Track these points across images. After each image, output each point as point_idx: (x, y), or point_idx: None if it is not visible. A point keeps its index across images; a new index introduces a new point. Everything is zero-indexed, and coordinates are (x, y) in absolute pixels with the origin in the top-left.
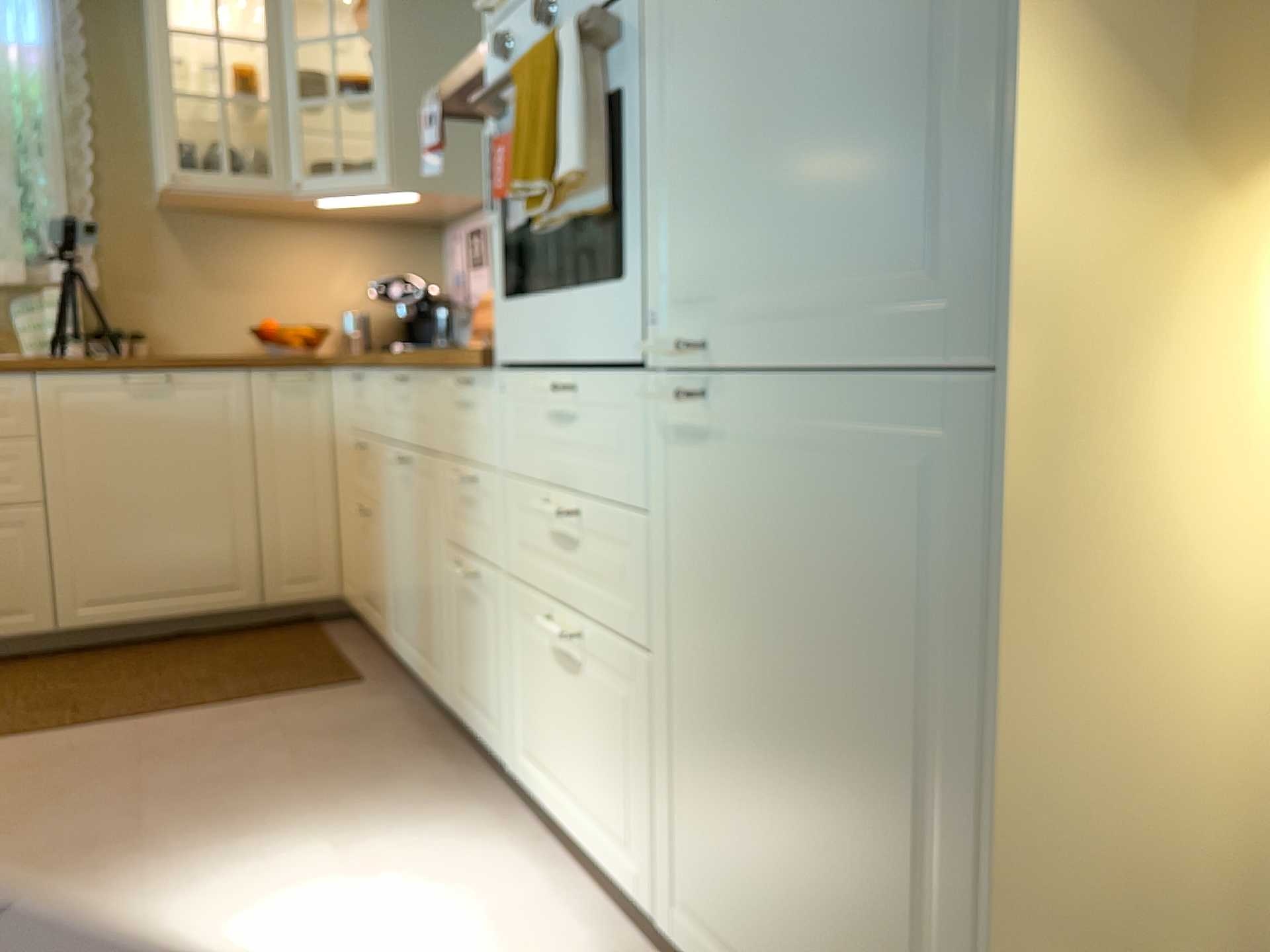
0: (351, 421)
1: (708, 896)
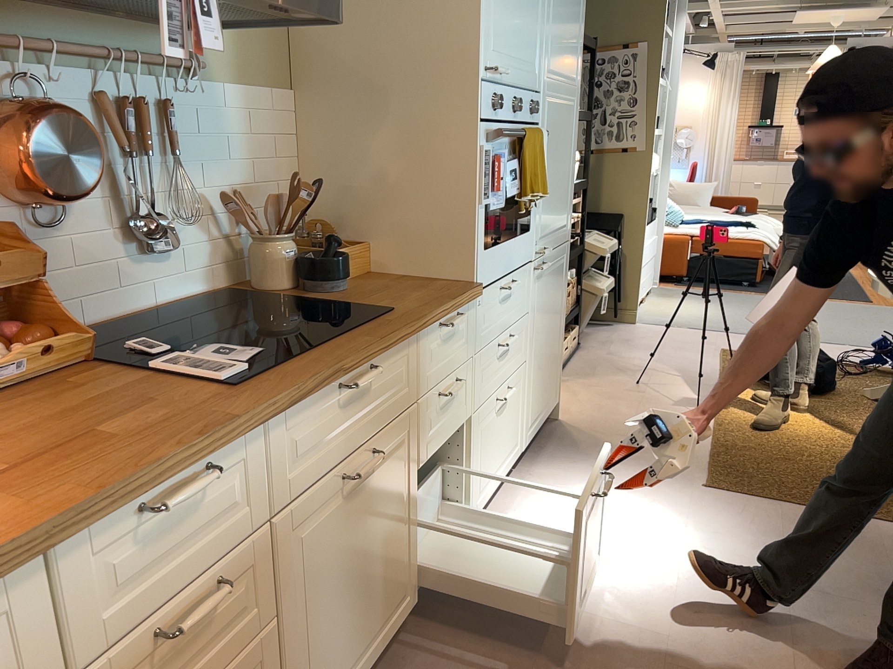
0: (107, 630)
1: (533, 412)
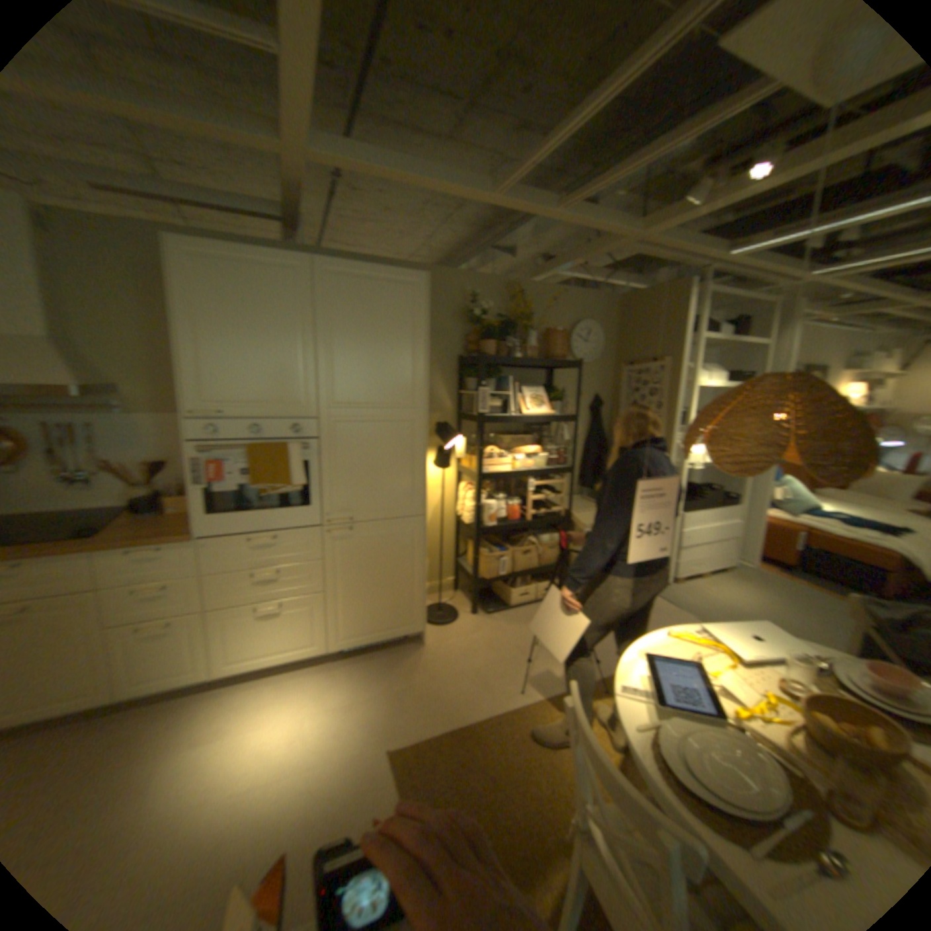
0: None
1: (345, 631)
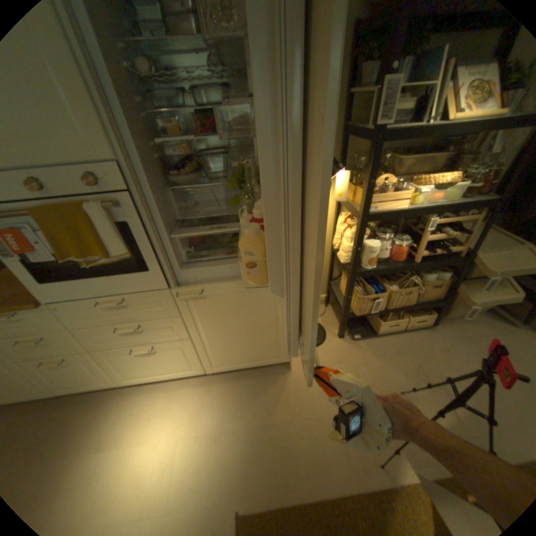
0: None
1: (219, 362)
